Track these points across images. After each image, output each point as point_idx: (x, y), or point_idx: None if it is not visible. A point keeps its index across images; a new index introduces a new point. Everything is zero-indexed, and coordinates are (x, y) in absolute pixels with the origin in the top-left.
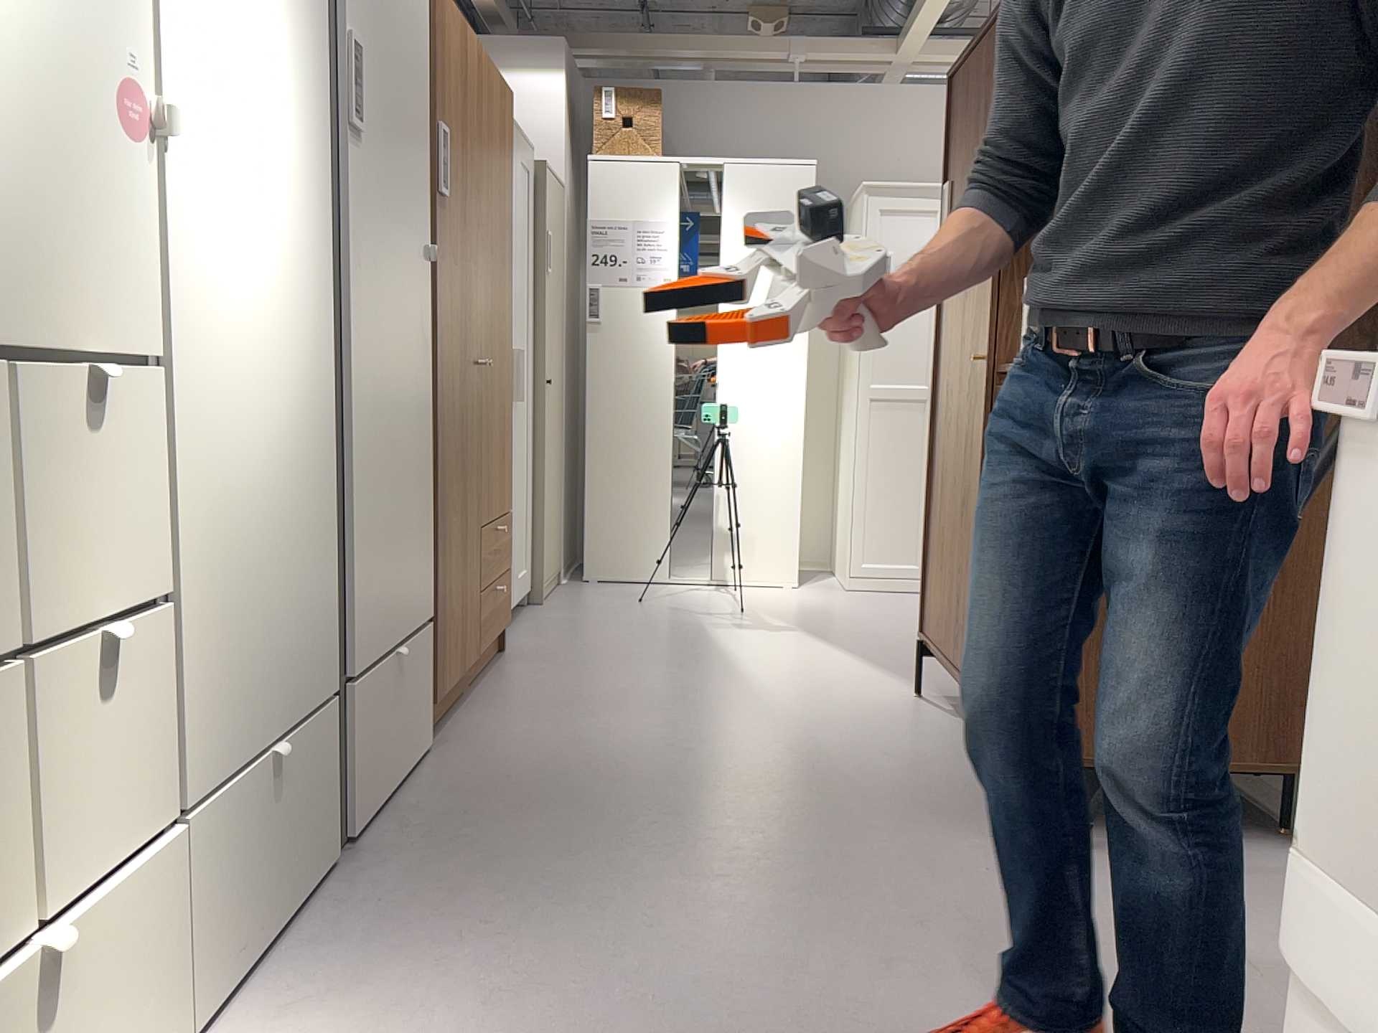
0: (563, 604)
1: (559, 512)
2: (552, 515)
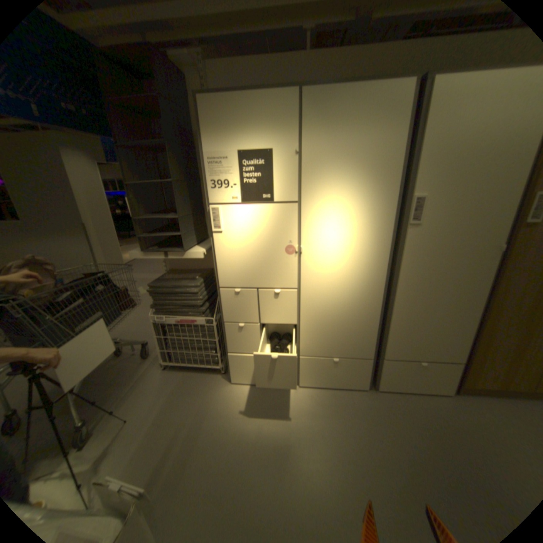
0: None
1: None
2: None
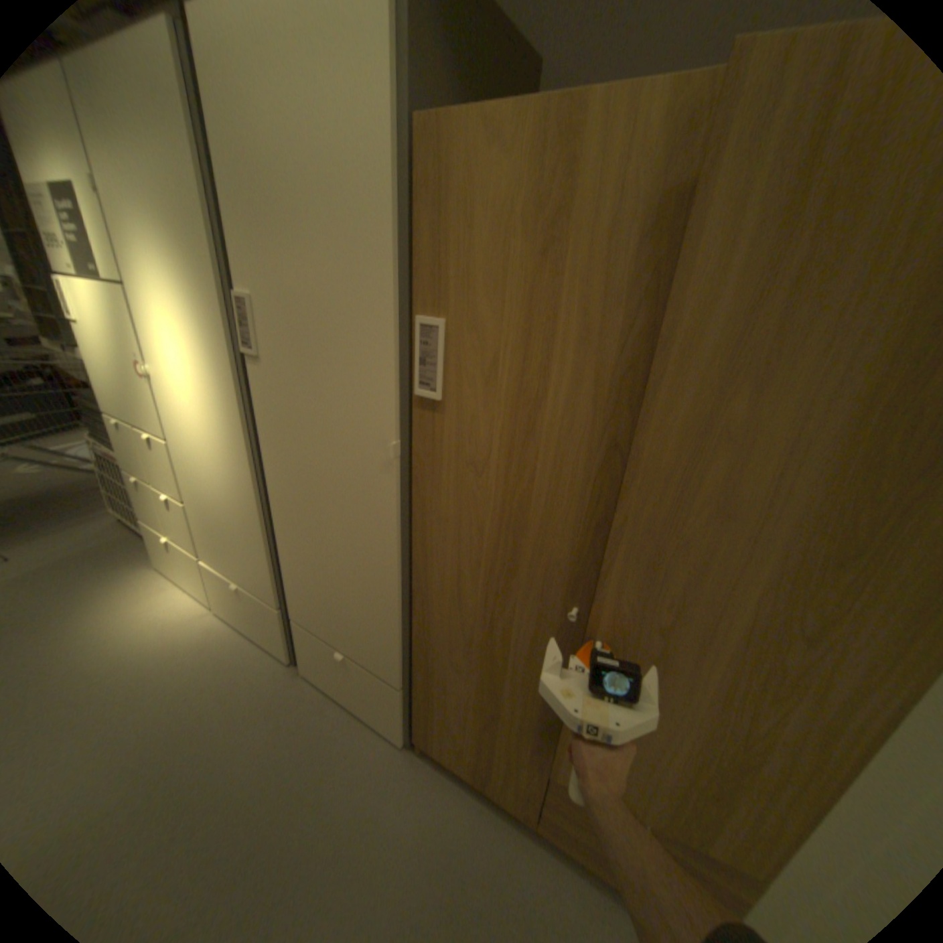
0: None
1: None
2: None
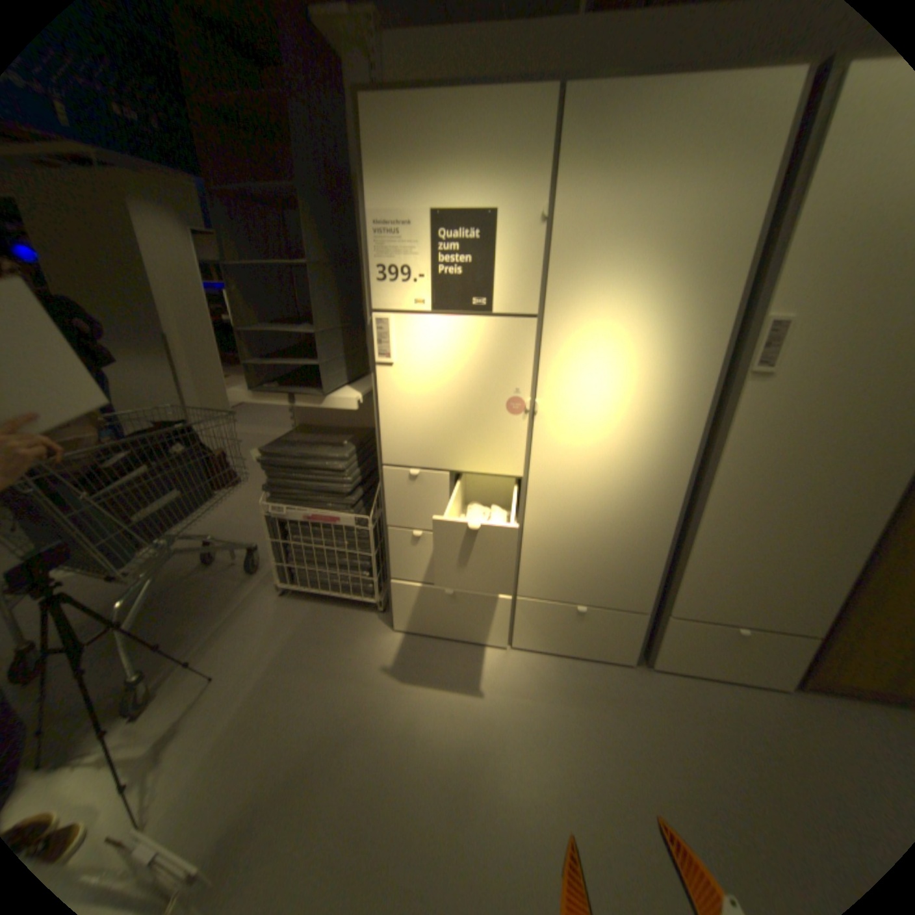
0: None
1: None
2: None
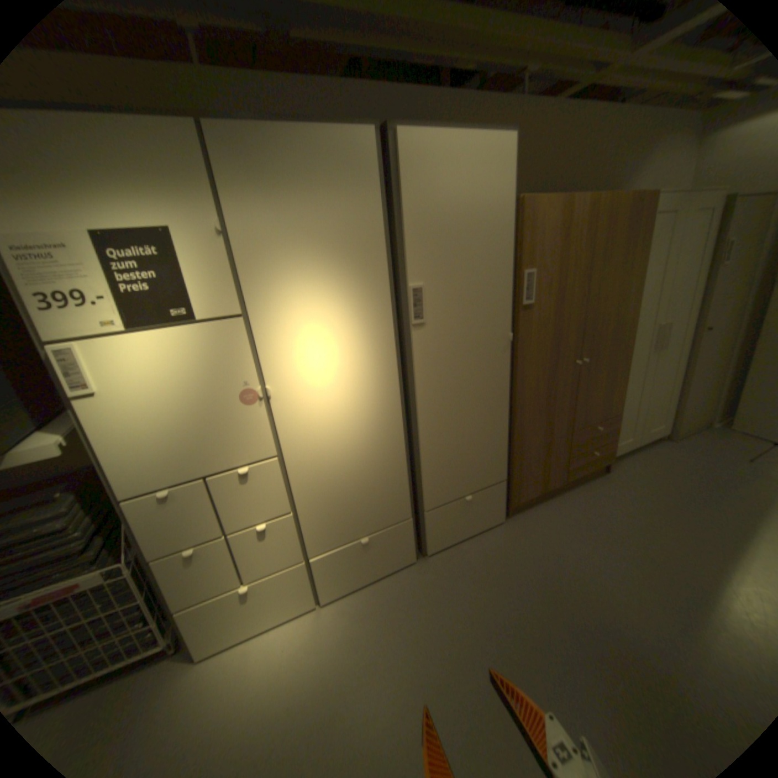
0: (692, 447)
1: (716, 394)
2: (704, 398)
